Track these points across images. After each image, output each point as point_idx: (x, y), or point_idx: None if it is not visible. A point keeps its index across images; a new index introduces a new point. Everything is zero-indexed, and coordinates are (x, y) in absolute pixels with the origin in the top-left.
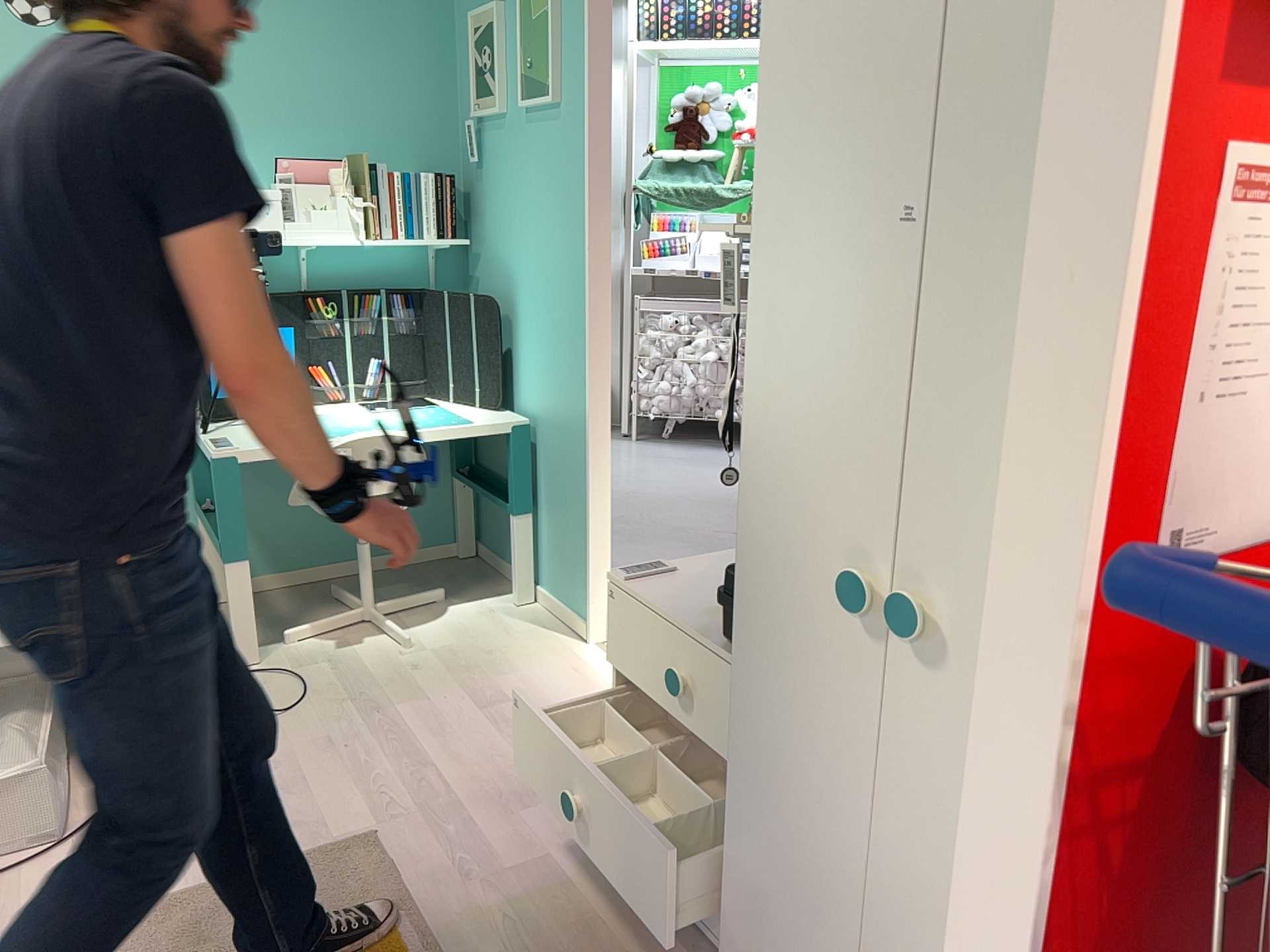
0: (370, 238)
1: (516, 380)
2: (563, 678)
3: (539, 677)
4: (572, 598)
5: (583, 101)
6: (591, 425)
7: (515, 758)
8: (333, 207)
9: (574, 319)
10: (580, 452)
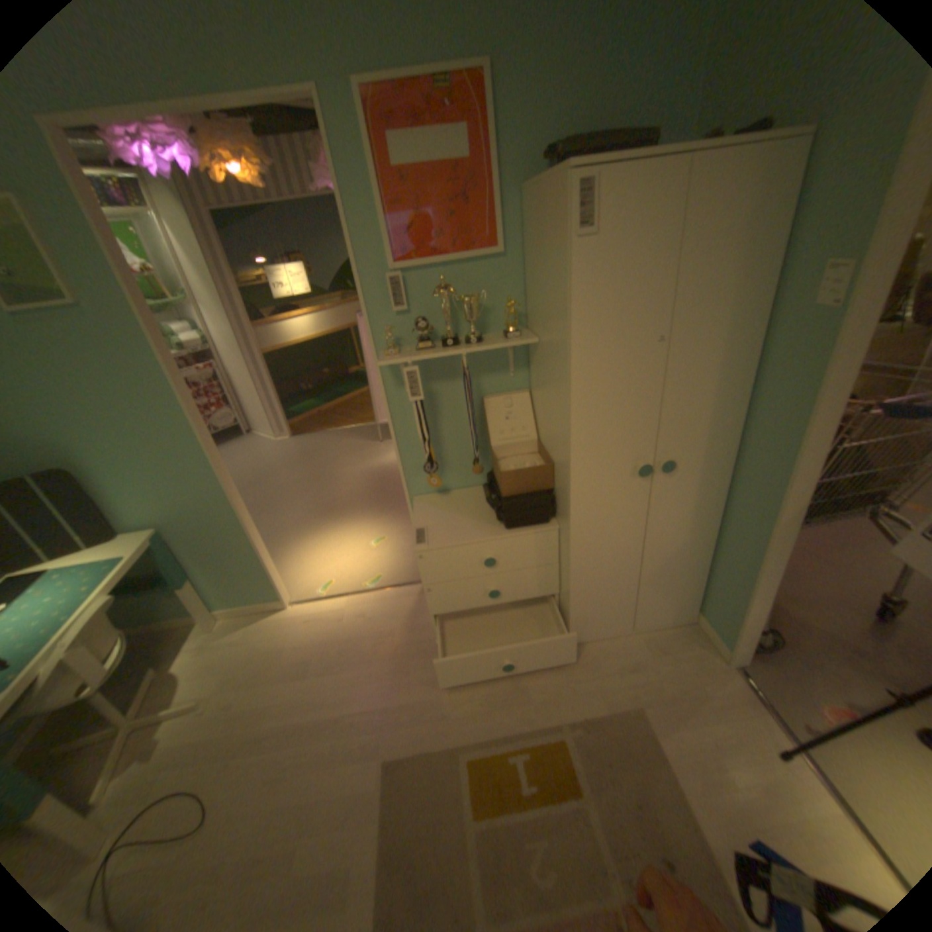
0: None
1: (110, 513)
2: (308, 630)
3: (298, 641)
4: (255, 598)
5: (122, 297)
6: (236, 503)
7: (364, 672)
8: None
9: (182, 450)
10: (228, 523)
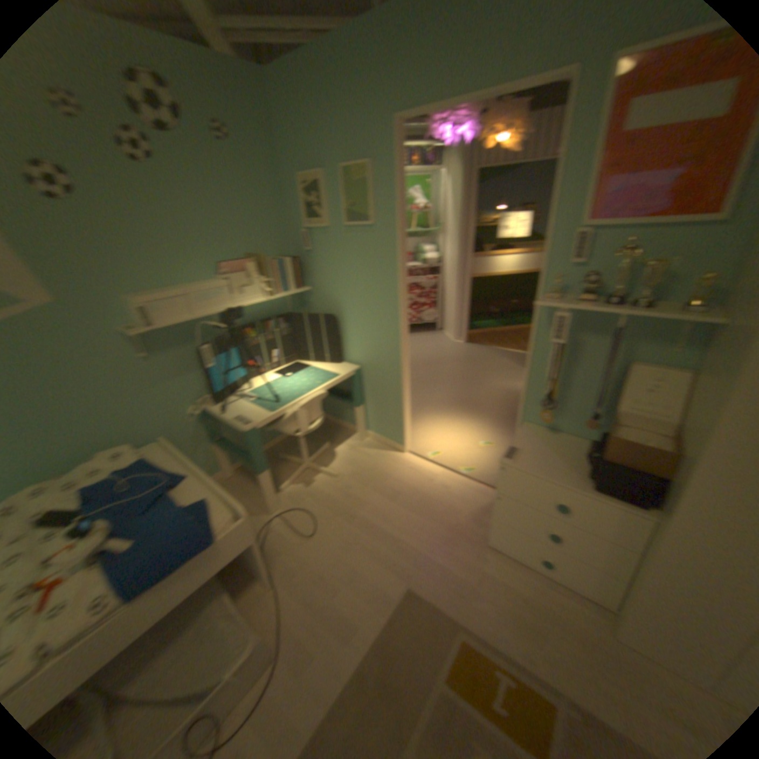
0: (266, 295)
1: (343, 349)
2: (409, 474)
3: (400, 476)
4: (390, 435)
5: (393, 224)
6: (402, 370)
7: (427, 524)
8: (245, 282)
9: (388, 325)
10: (394, 380)
